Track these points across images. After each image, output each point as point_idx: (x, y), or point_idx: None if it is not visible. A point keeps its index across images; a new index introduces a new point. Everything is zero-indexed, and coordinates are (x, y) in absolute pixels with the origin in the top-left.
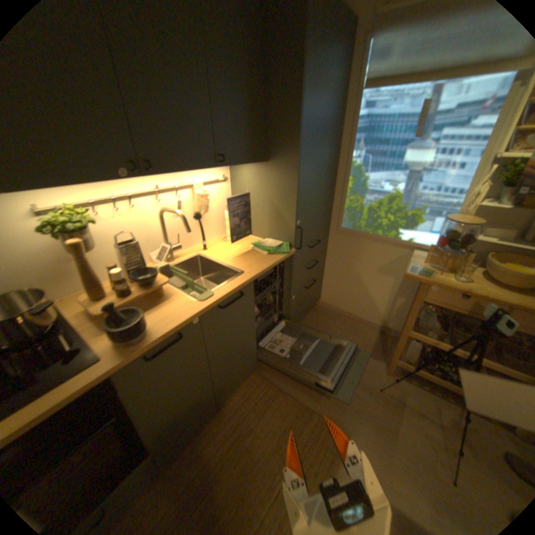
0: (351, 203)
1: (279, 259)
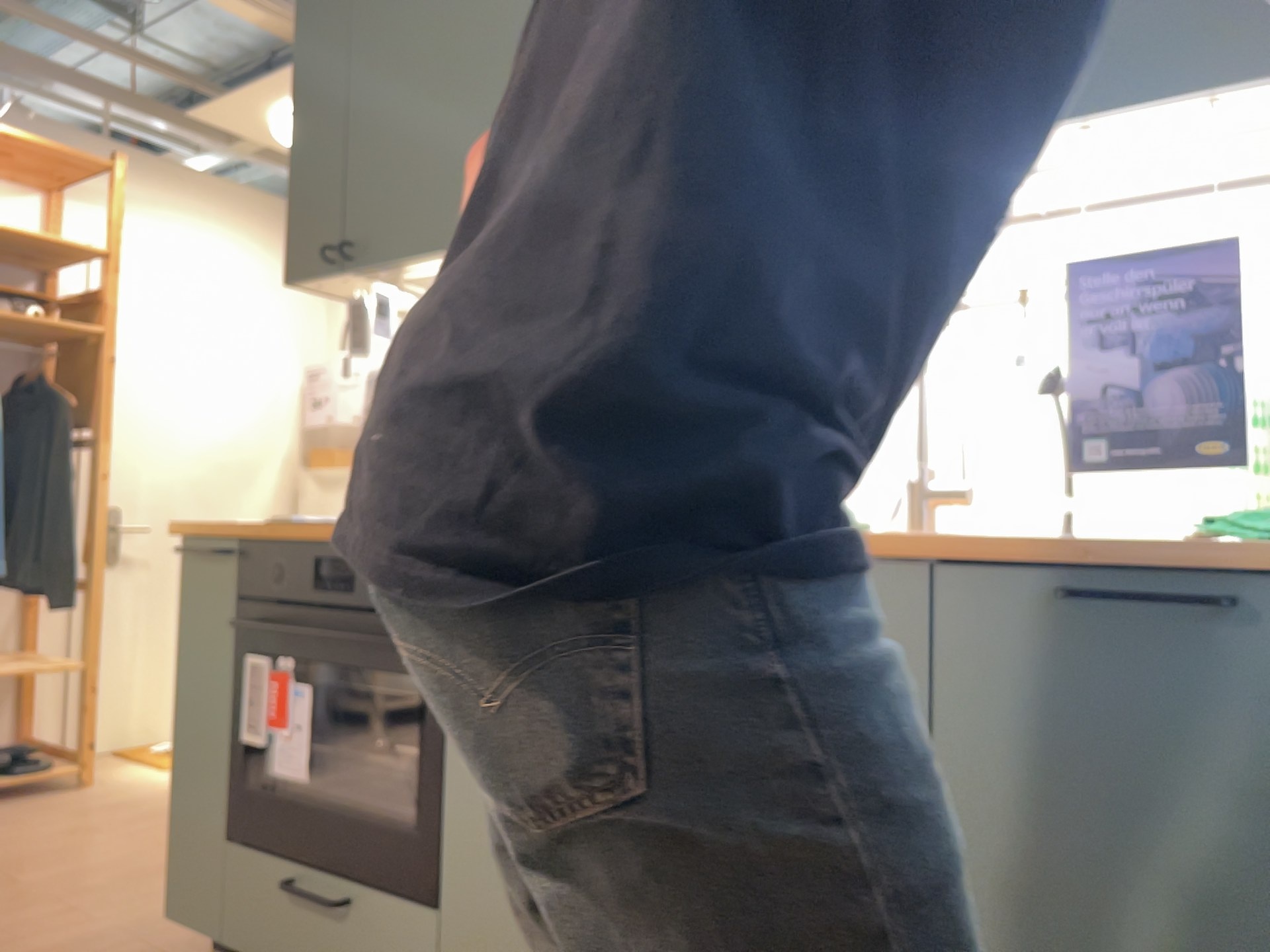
0: None
1: (1228, 557)
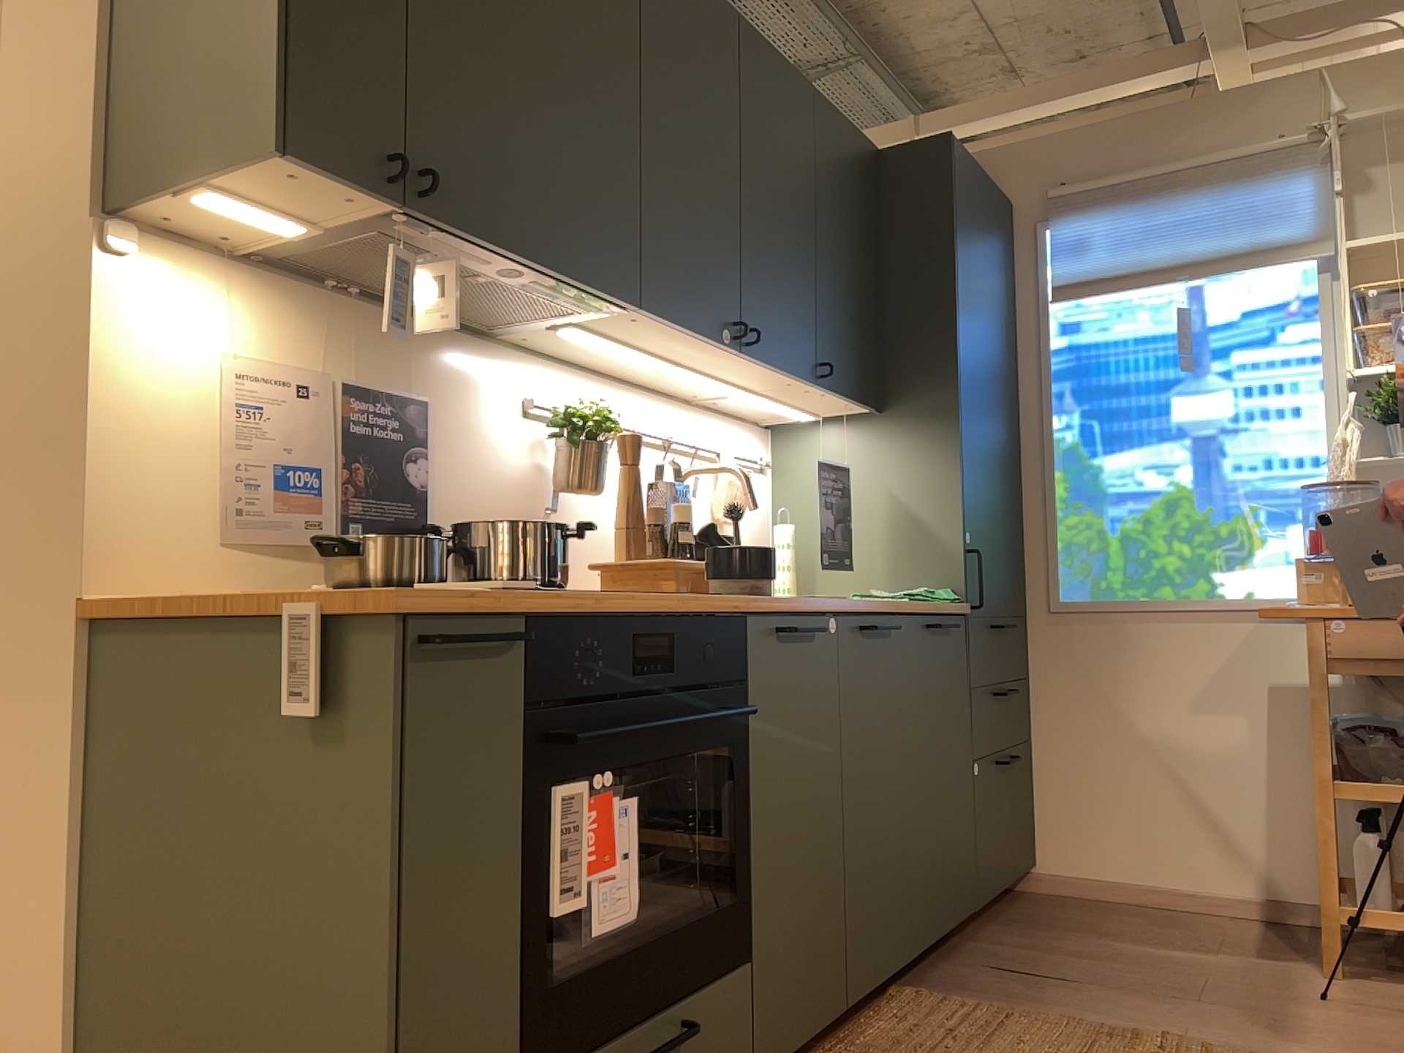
0: (1073, 532)
1: (944, 608)
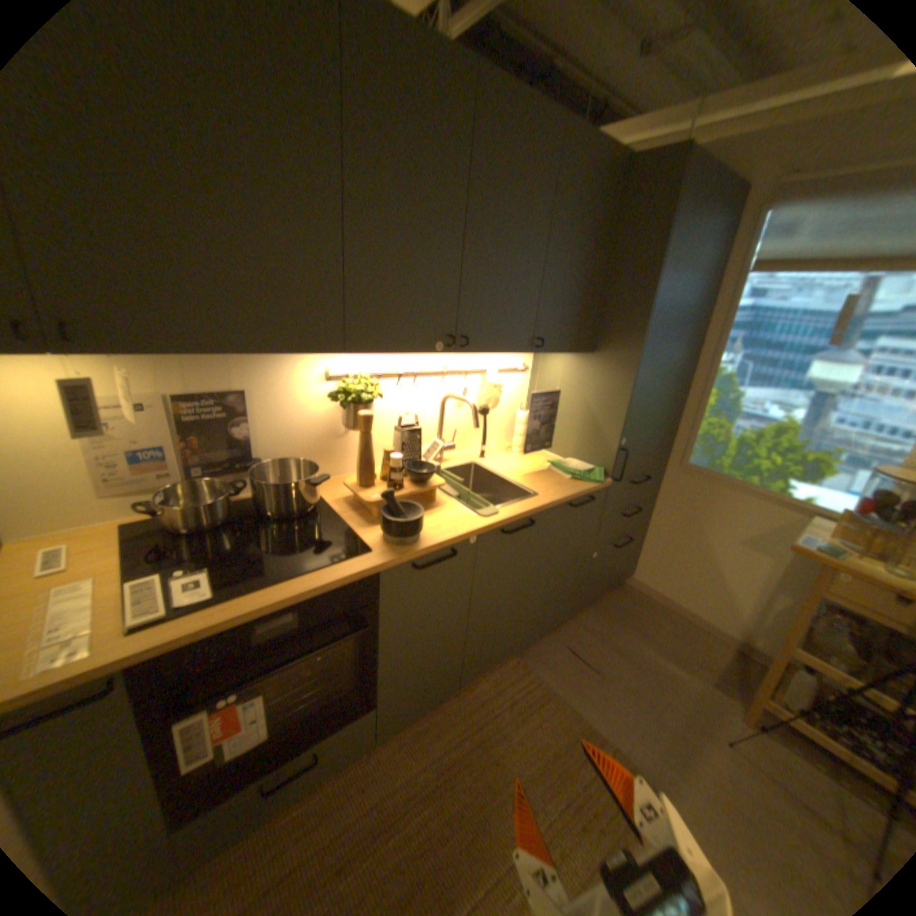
0: (710, 428)
1: (588, 488)
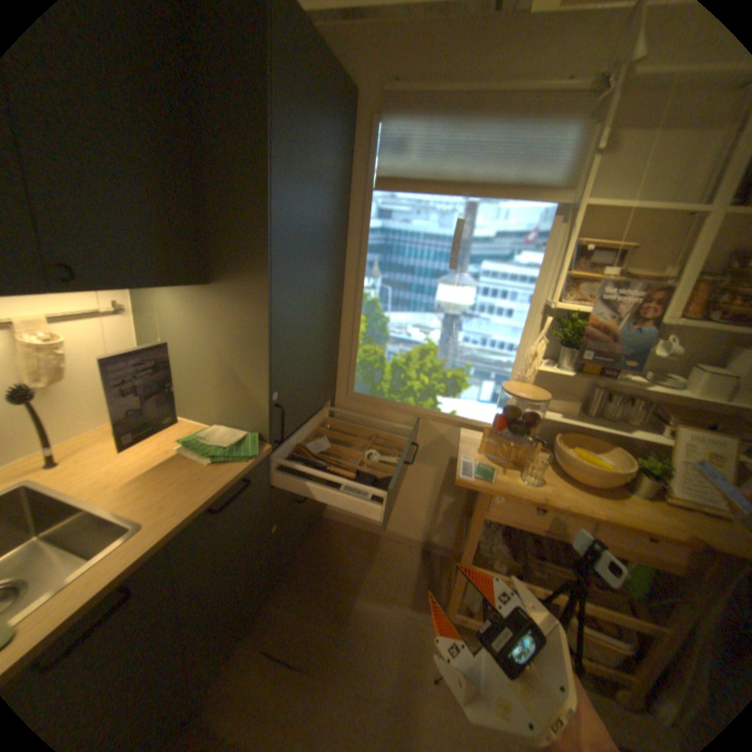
0: (366, 355)
1: (239, 470)
